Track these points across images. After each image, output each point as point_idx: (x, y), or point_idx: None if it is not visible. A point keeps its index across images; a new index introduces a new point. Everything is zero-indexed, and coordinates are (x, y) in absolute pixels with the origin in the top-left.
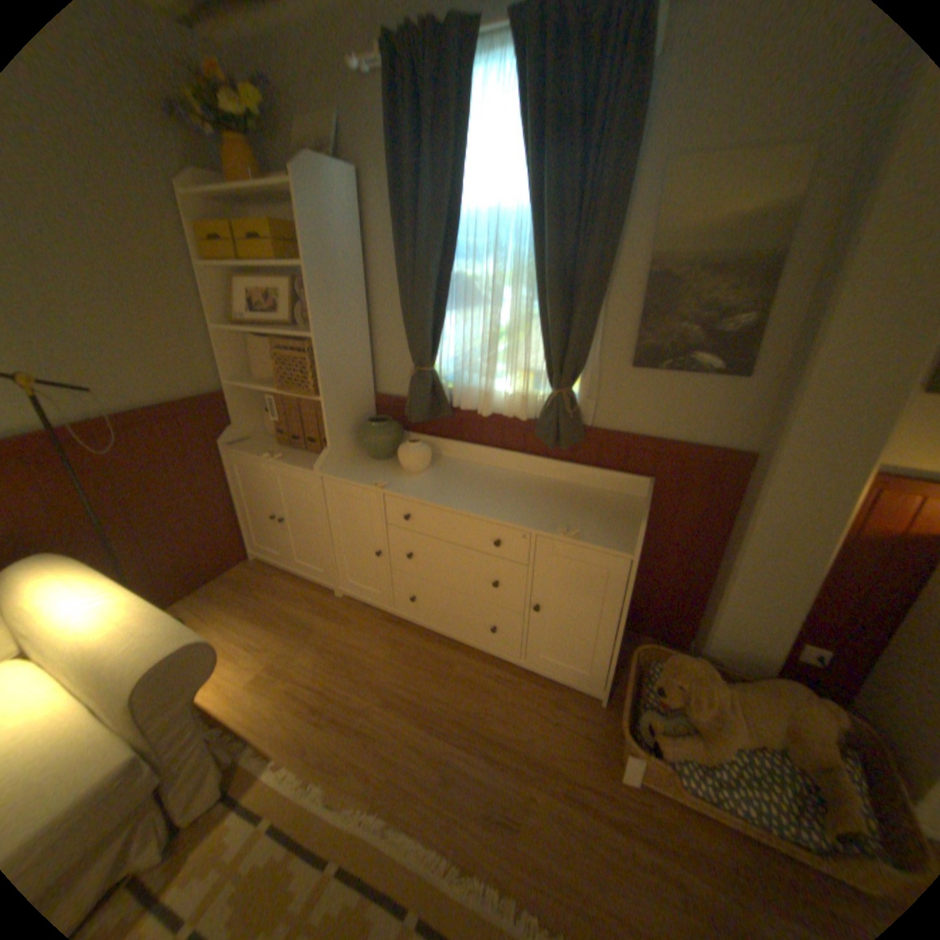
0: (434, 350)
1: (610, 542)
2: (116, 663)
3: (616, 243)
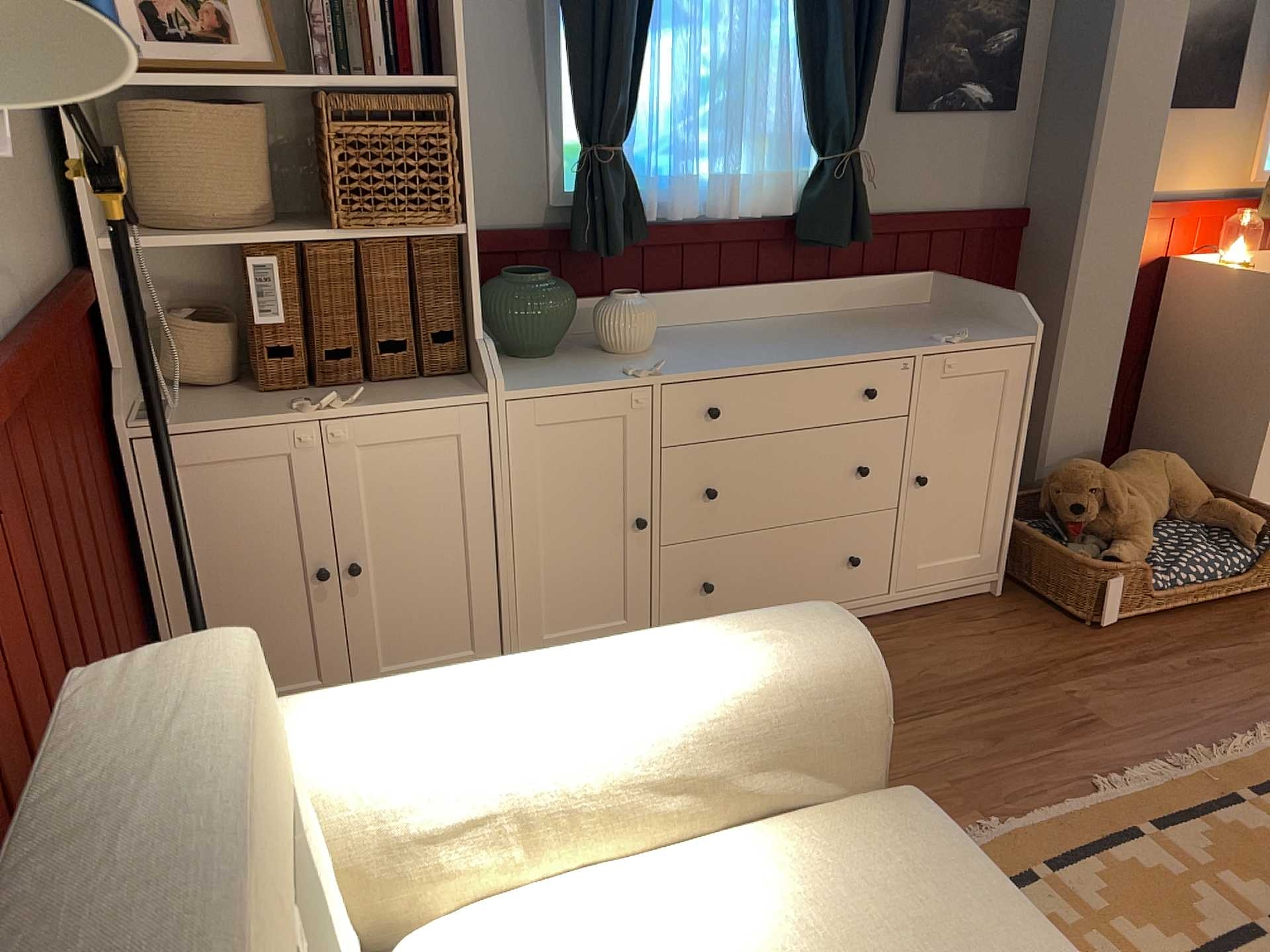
0: (630, 110)
1: (996, 334)
2: (798, 663)
3: None
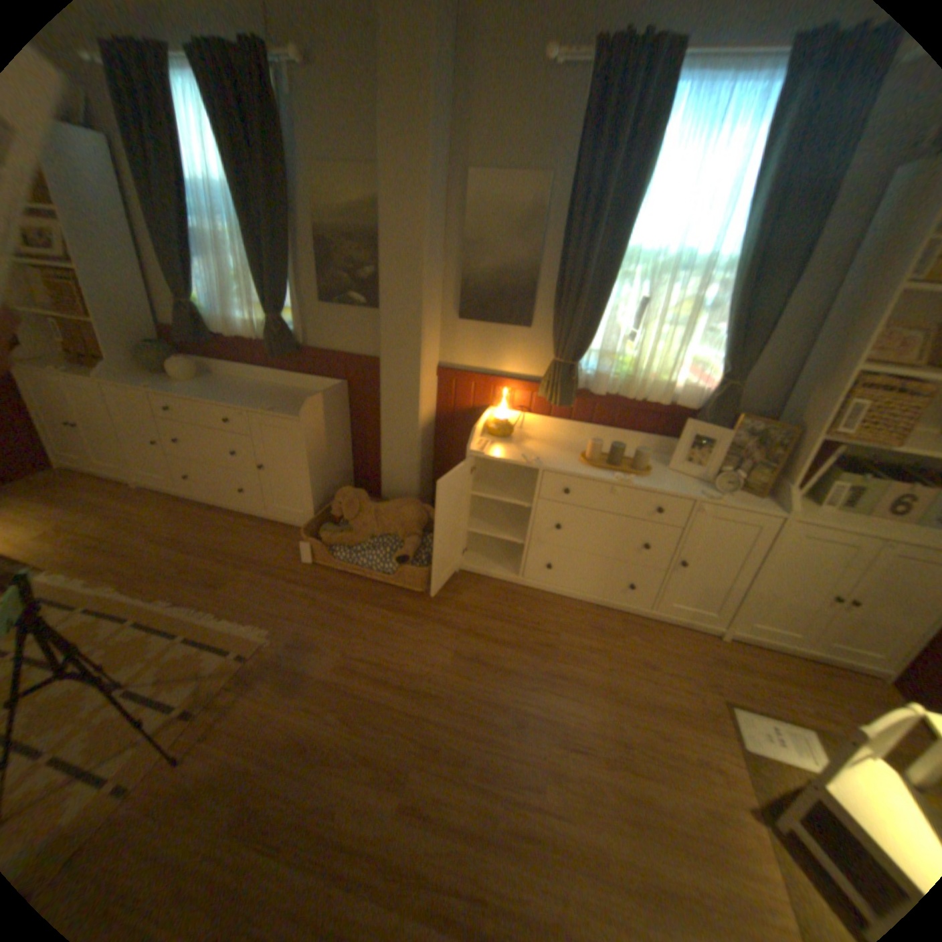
0: (184, 287)
1: (291, 414)
2: None
3: (283, 217)
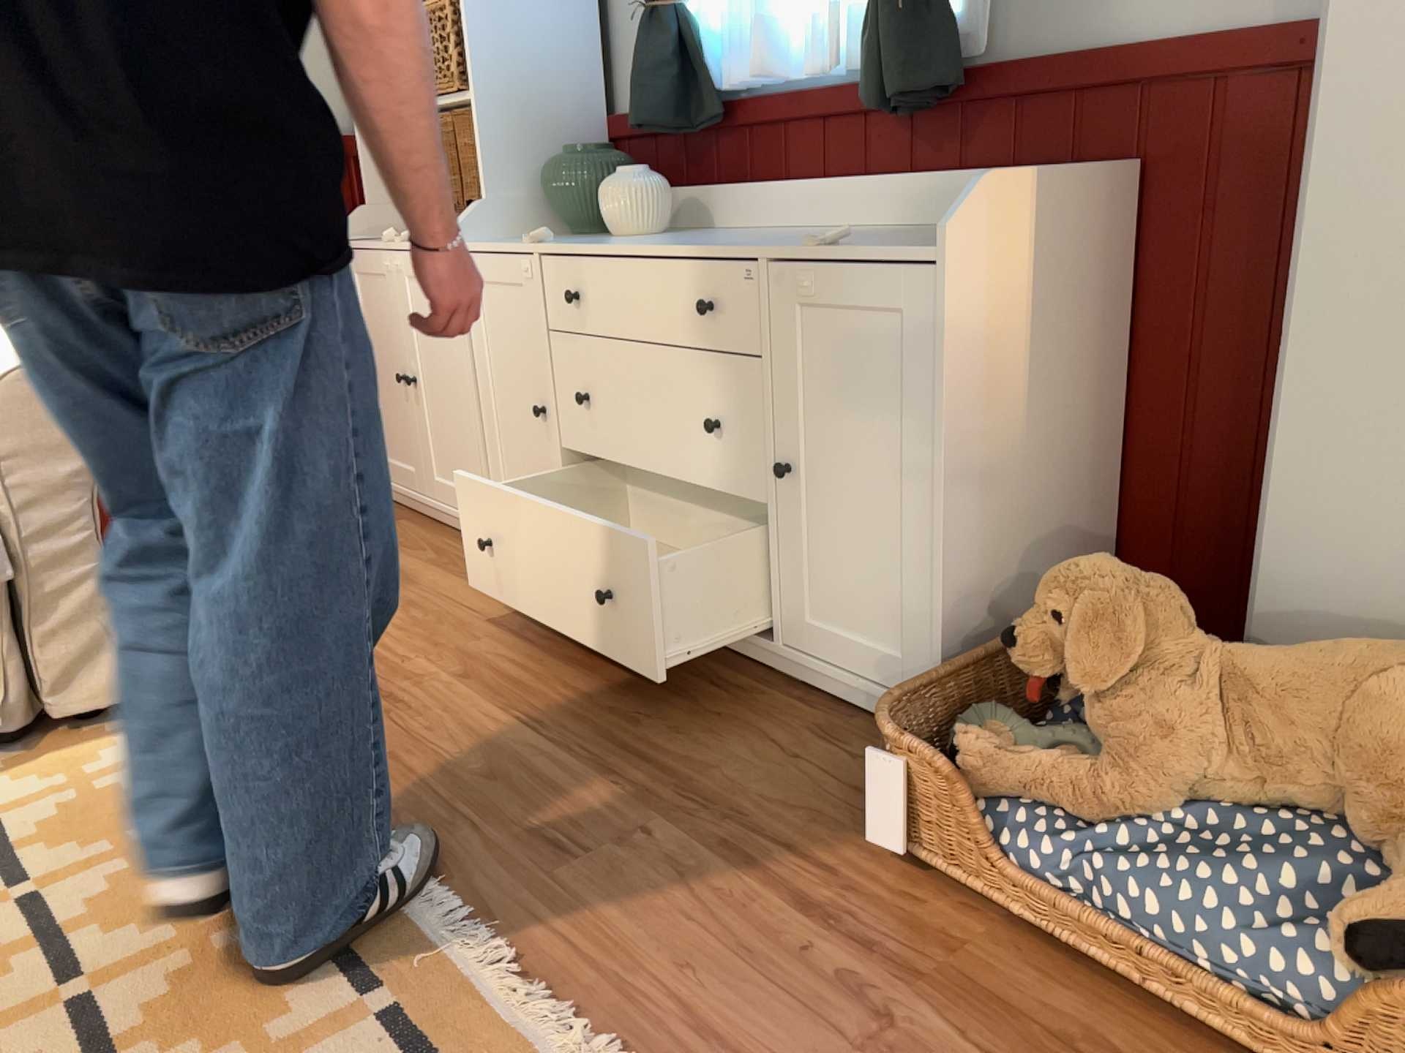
0: None
1: (909, 244)
2: None
3: None
